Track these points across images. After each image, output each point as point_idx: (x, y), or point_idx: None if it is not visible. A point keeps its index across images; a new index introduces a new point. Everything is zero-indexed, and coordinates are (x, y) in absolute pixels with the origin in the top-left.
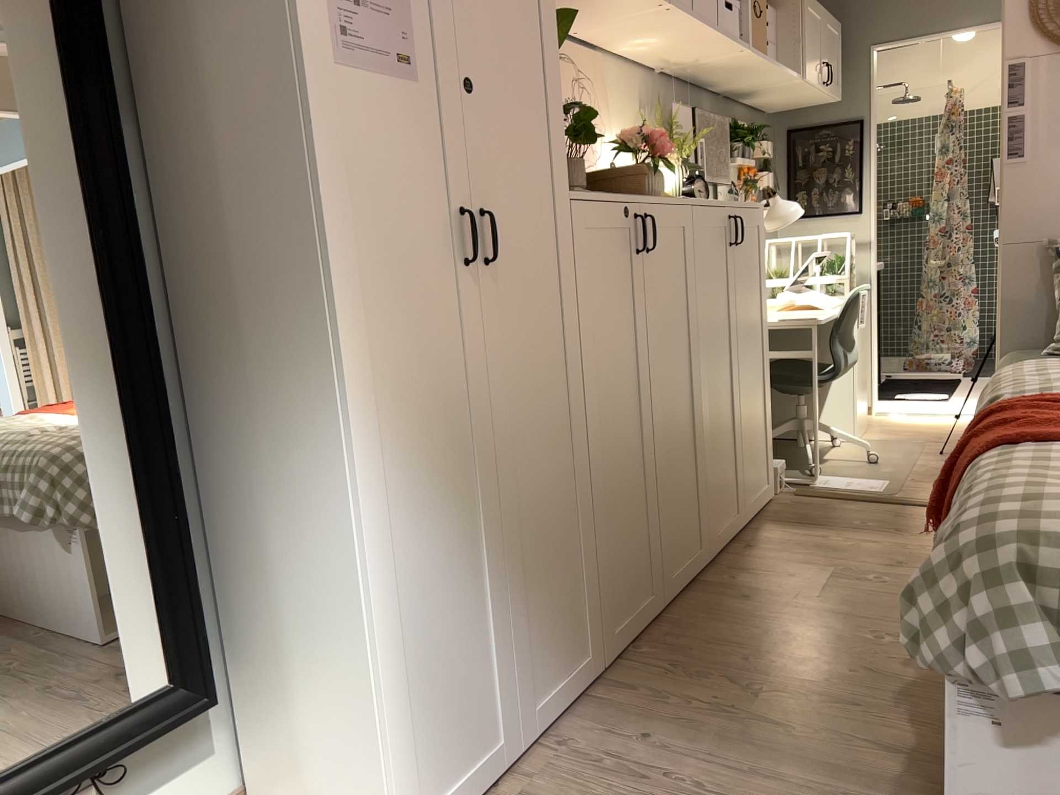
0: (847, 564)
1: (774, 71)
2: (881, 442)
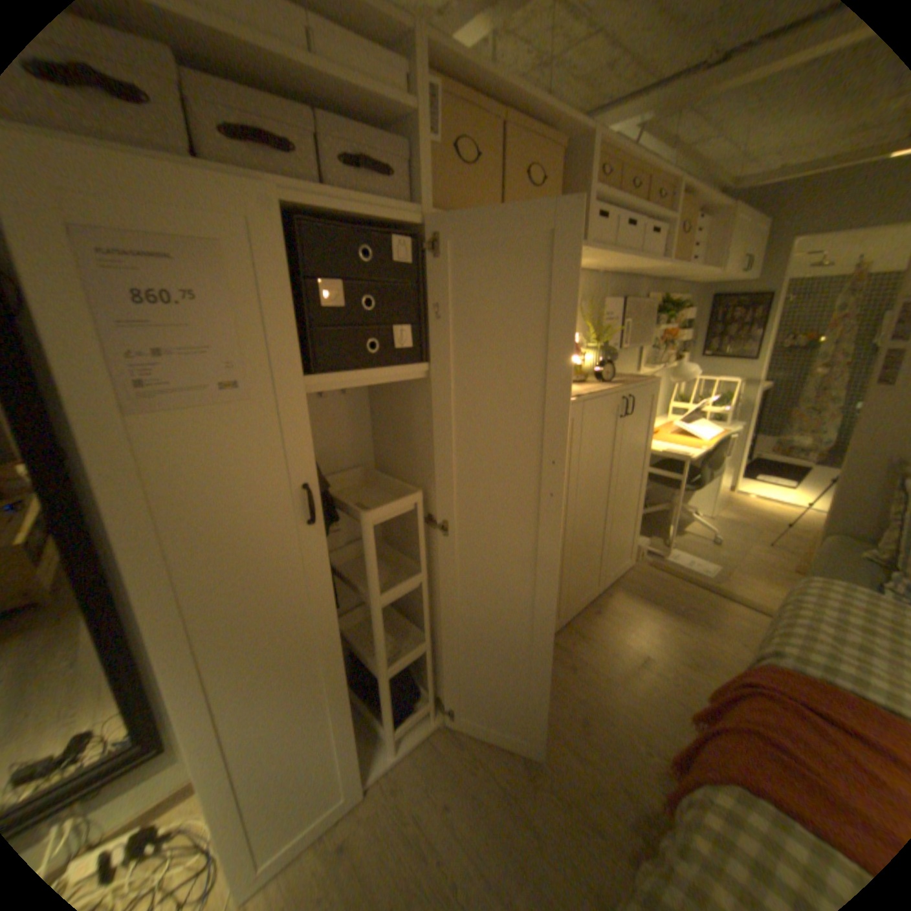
0: (657, 652)
1: (702, 264)
2: (730, 523)
